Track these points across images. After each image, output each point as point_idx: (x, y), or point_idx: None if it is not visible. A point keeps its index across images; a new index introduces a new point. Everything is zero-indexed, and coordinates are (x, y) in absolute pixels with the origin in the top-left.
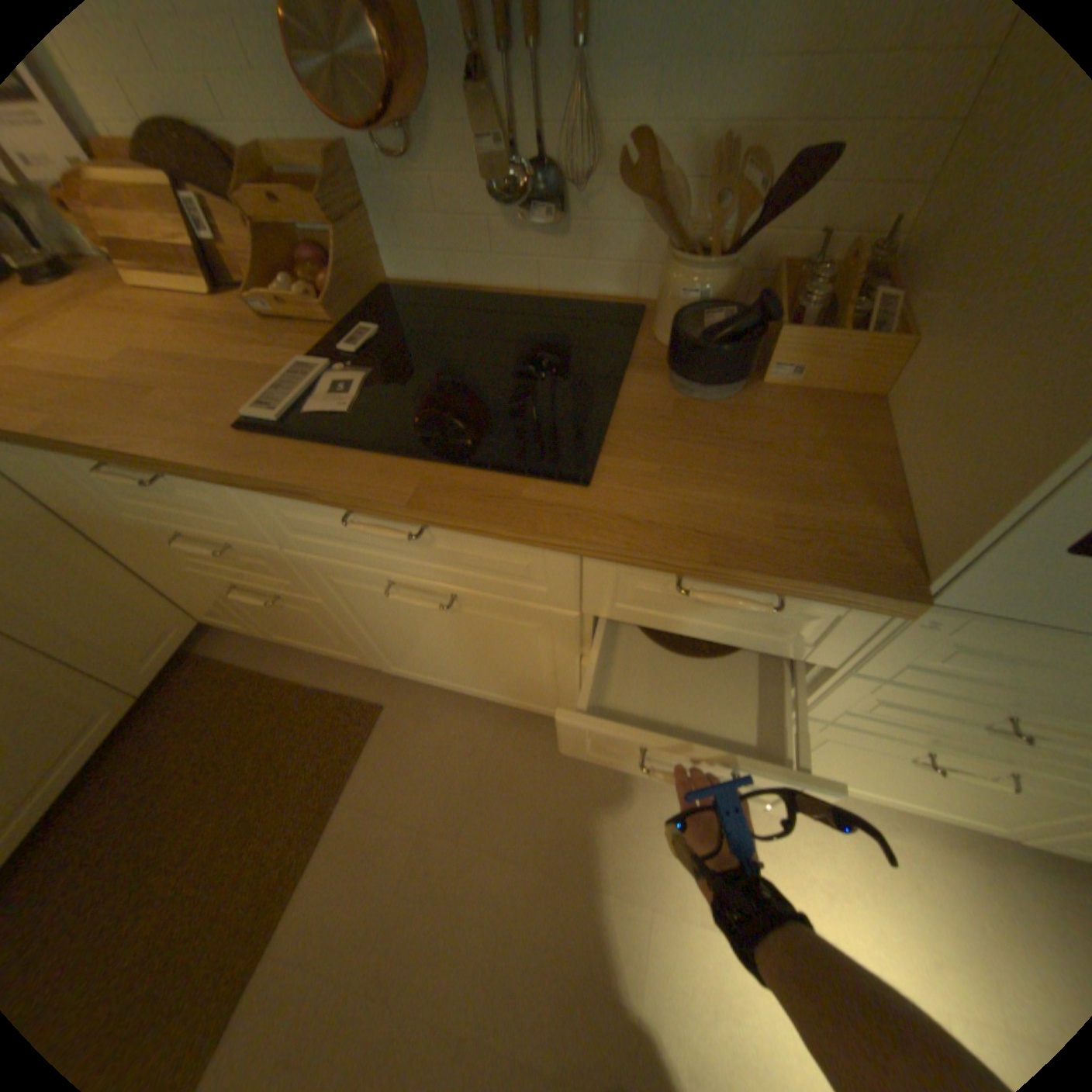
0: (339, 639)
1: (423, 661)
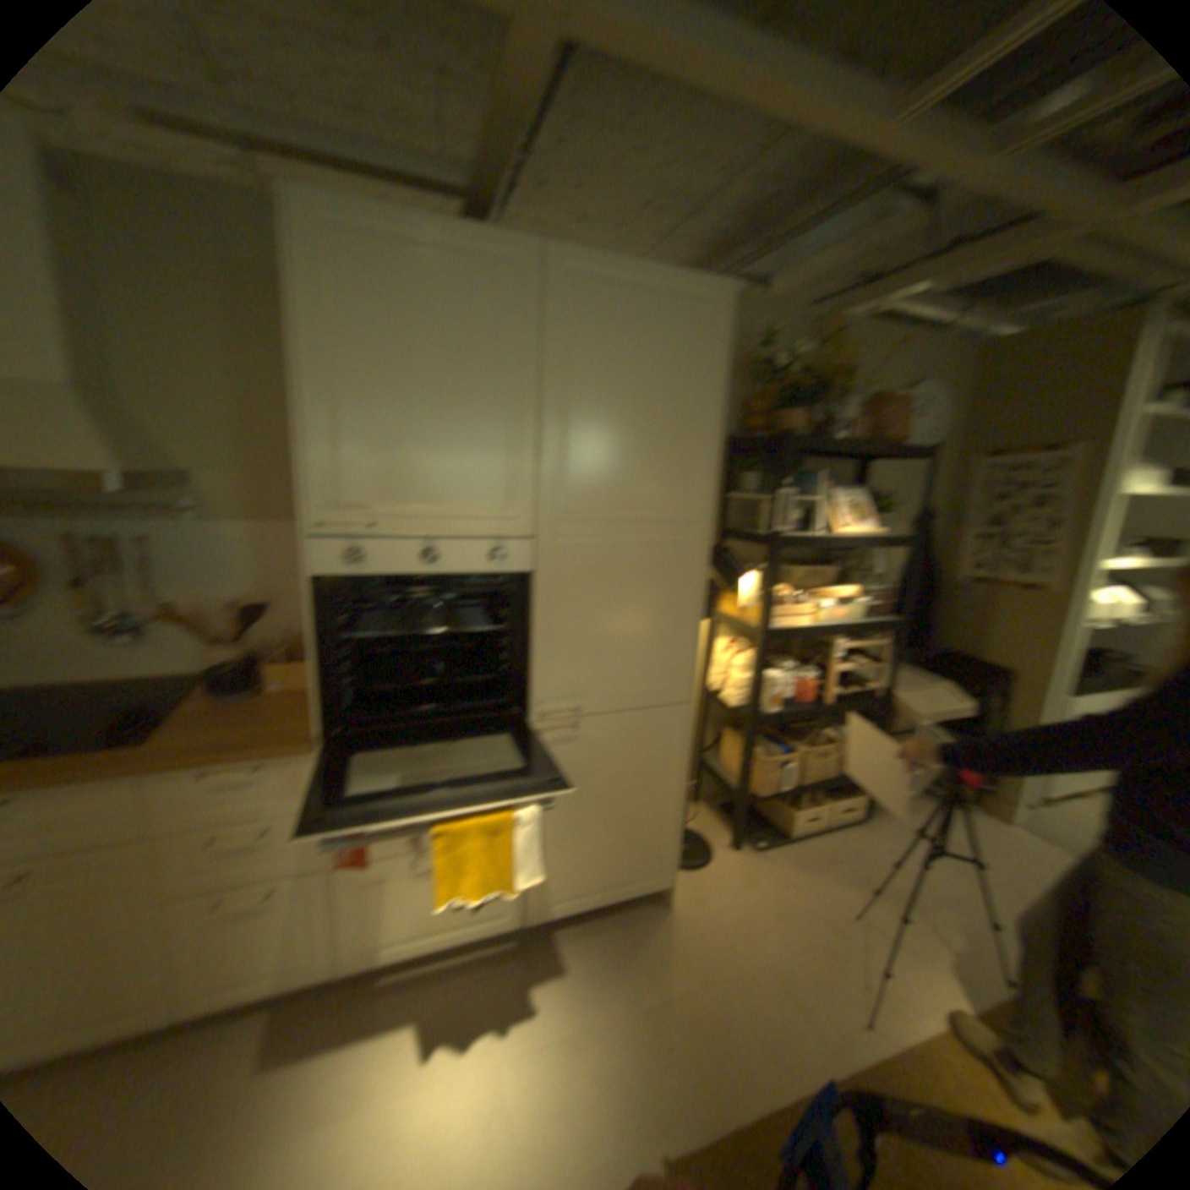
0: None
1: None
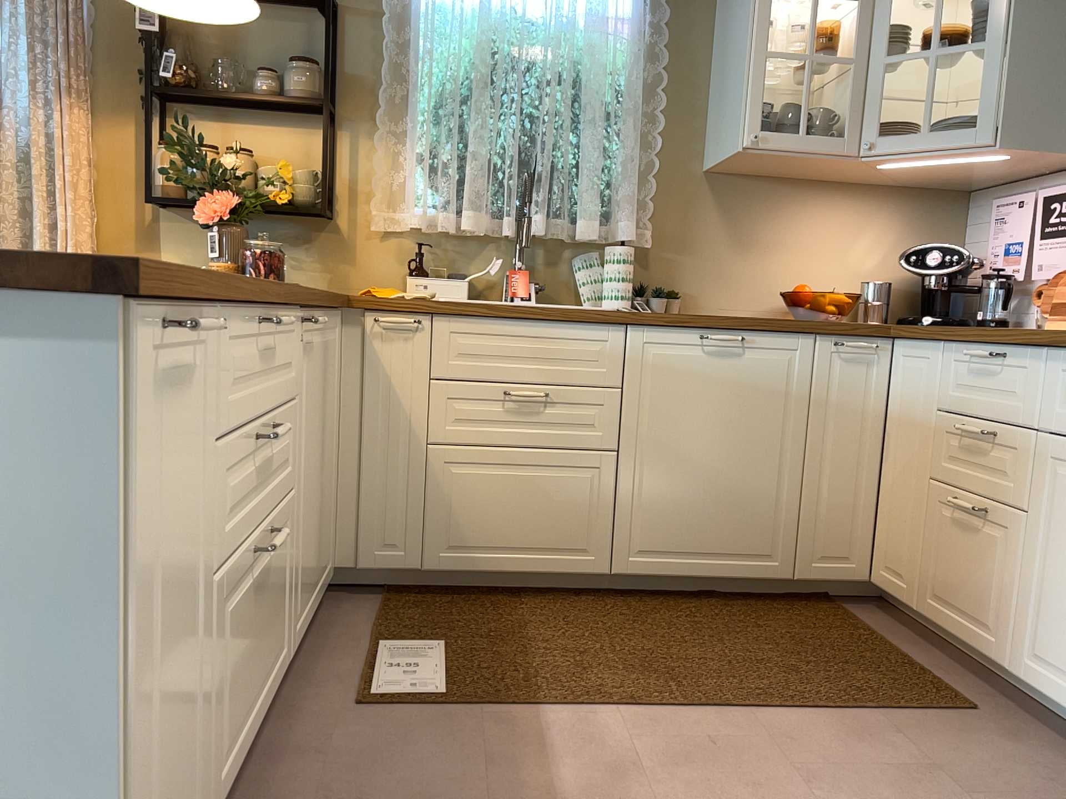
0: (1002, 595)
1: None
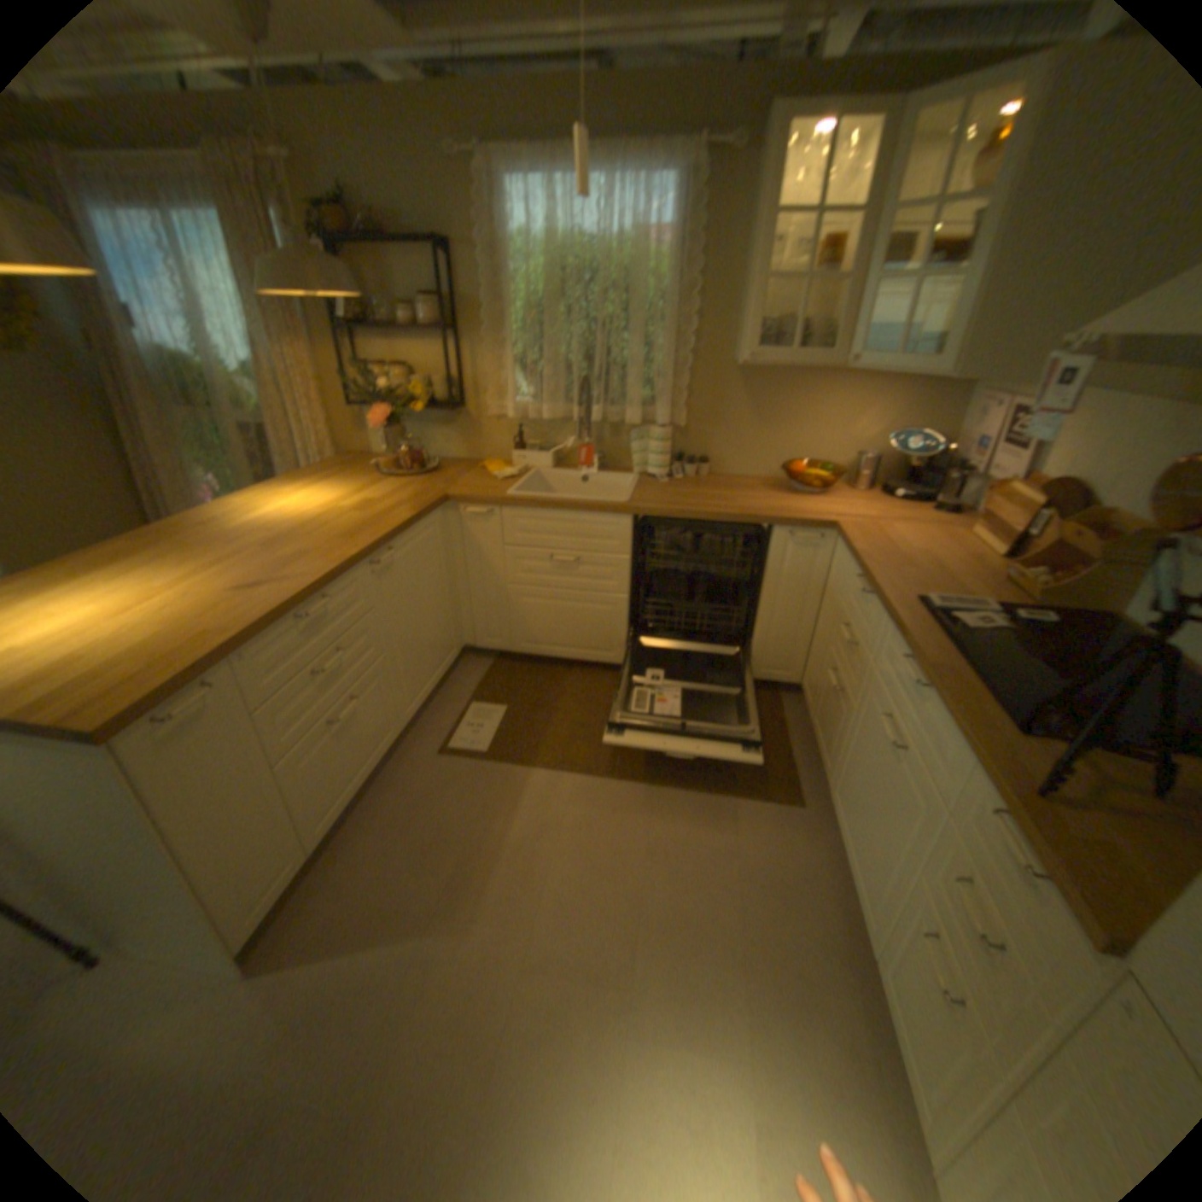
0: (838, 746)
1: (854, 800)
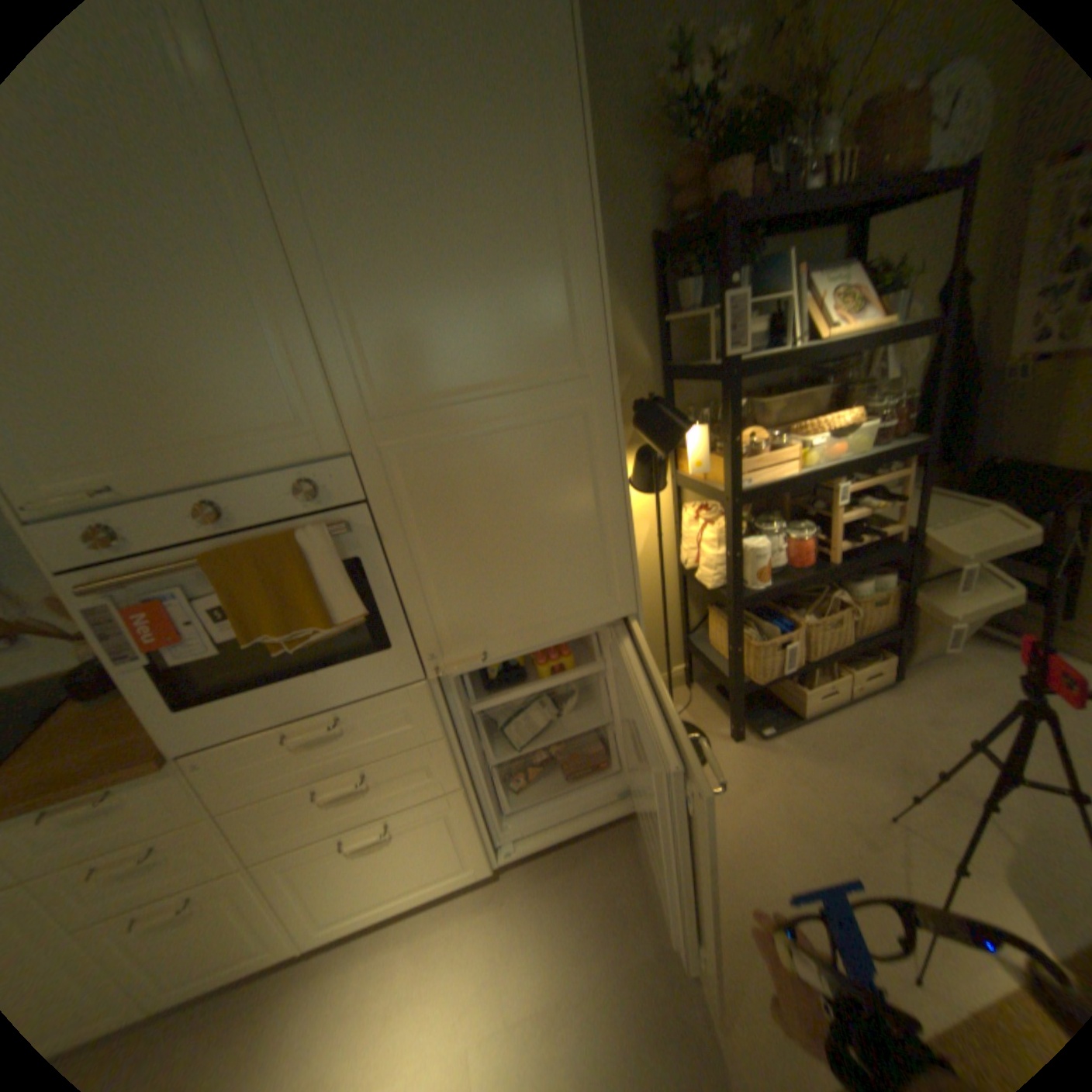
0: None
1: None
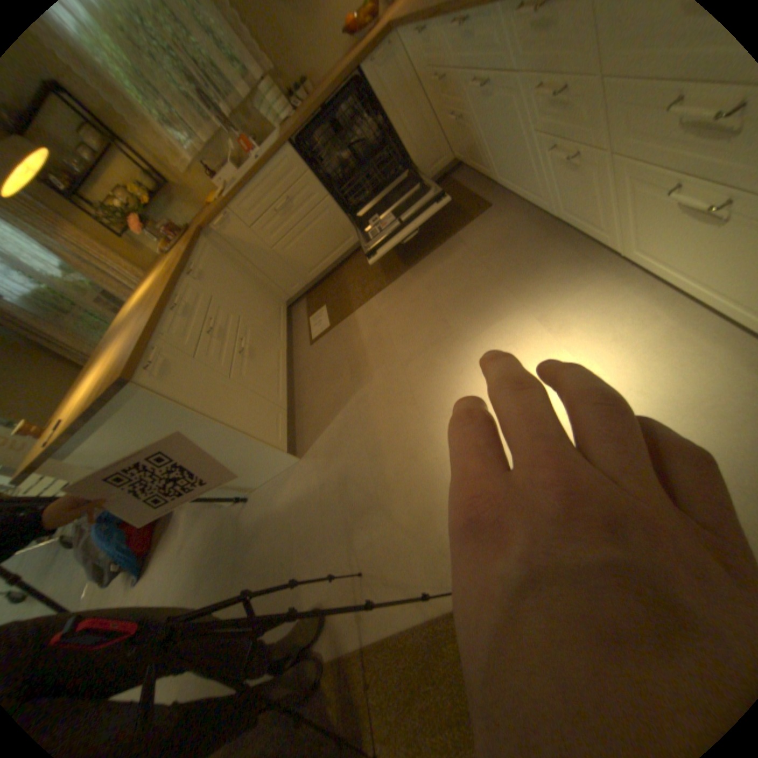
0: (482, 150)
1: (502, 160)
